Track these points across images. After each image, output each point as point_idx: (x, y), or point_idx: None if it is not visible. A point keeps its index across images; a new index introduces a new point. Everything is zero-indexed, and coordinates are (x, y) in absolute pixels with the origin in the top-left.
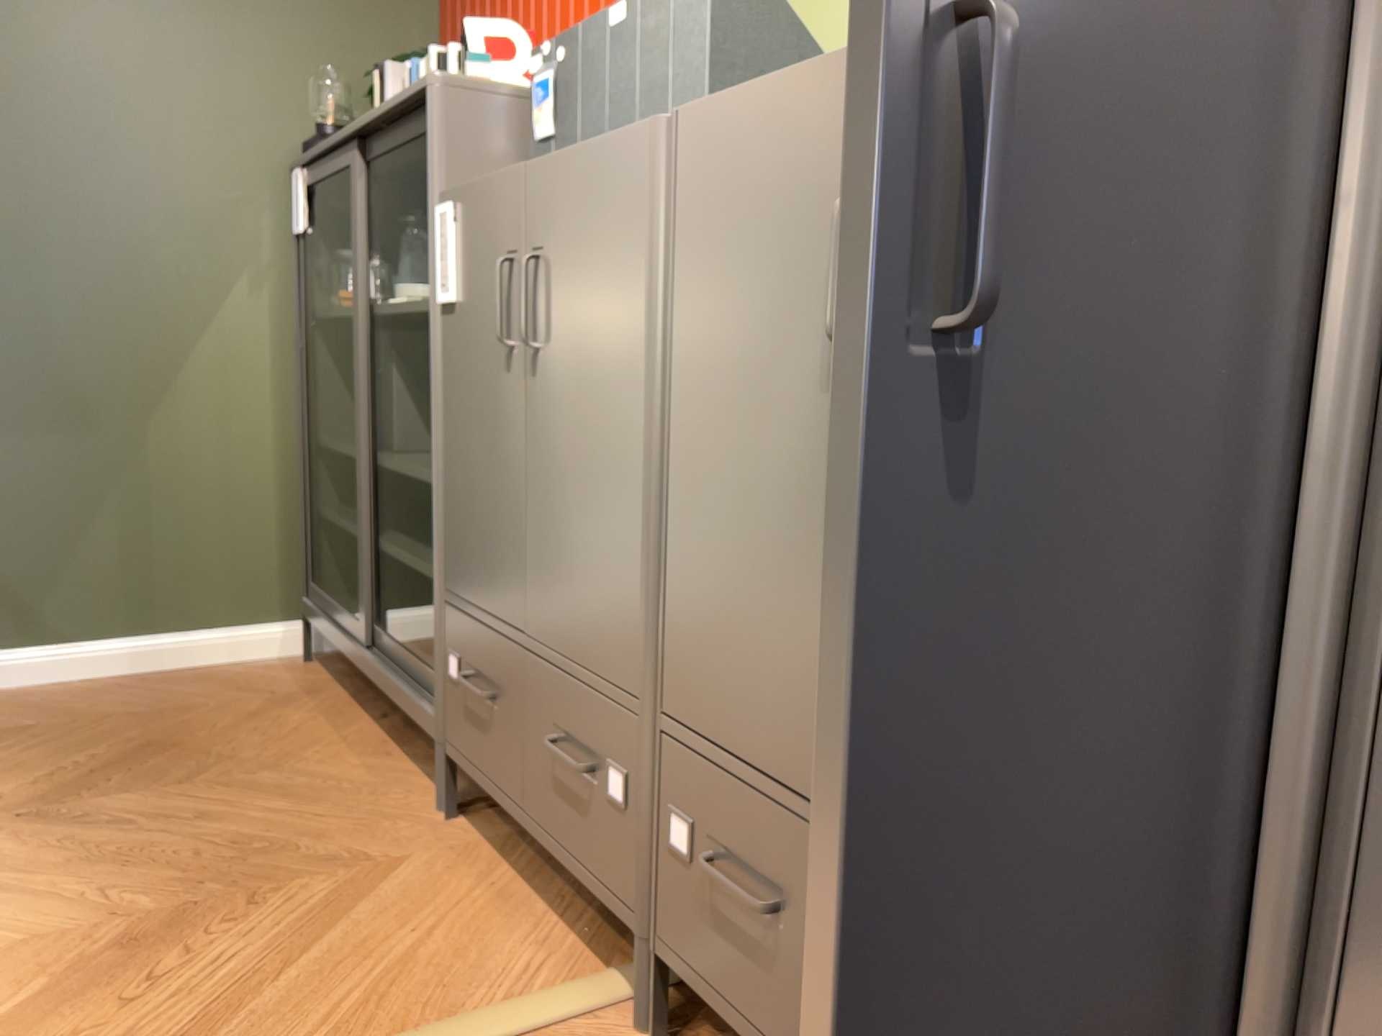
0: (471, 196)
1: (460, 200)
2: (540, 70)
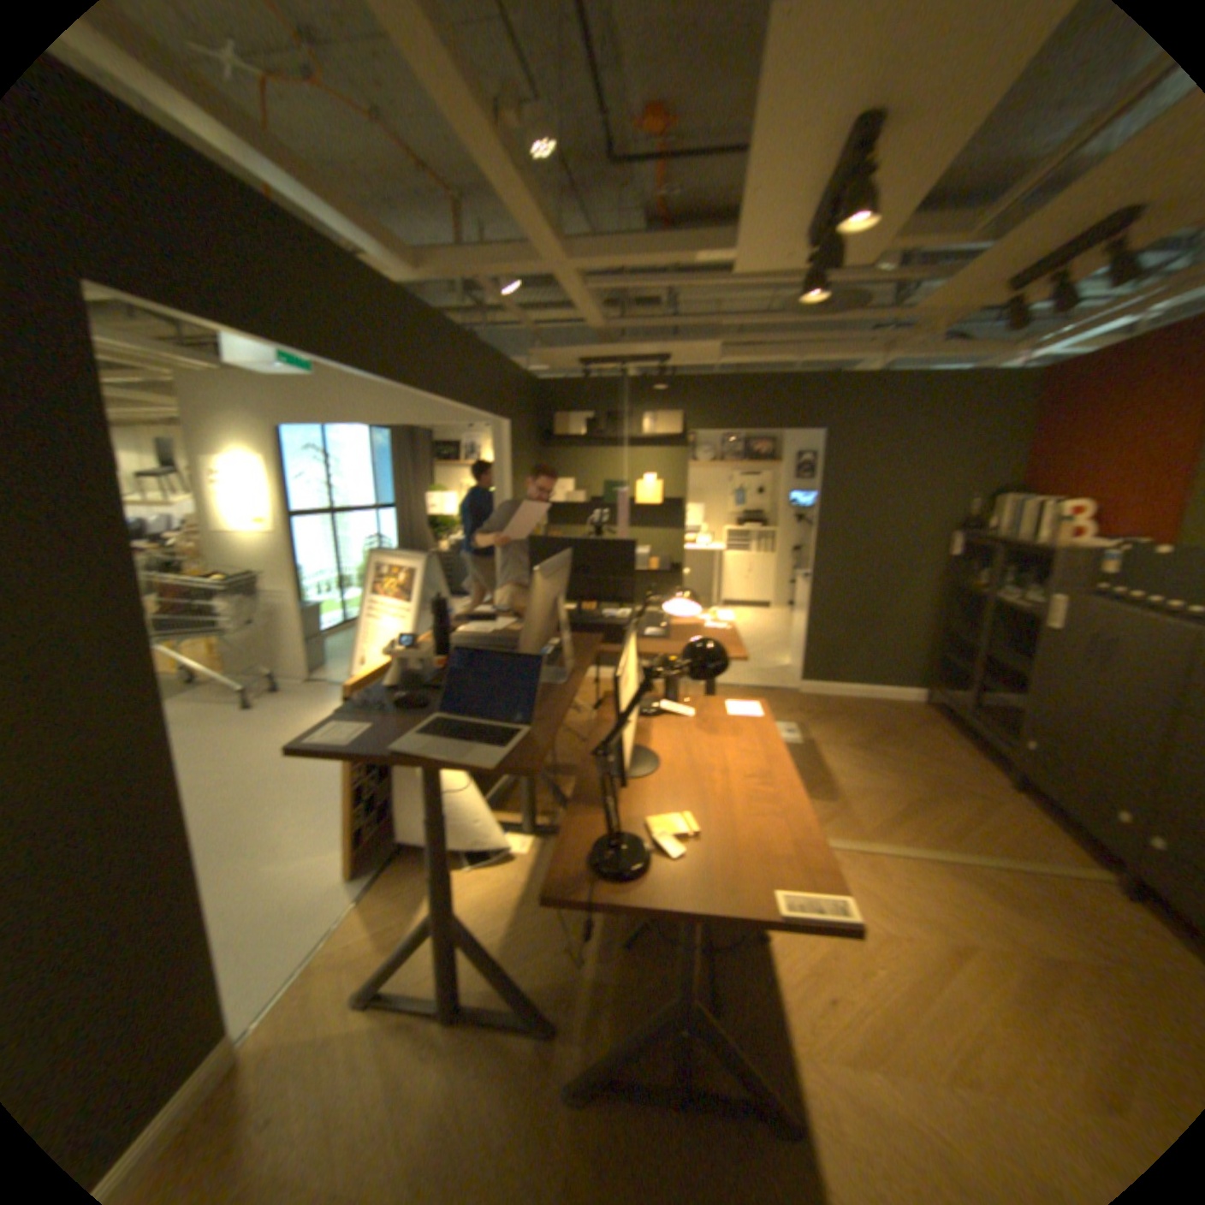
0: (1078, 599)
1: (1071, 597)
2: (1112, 546)
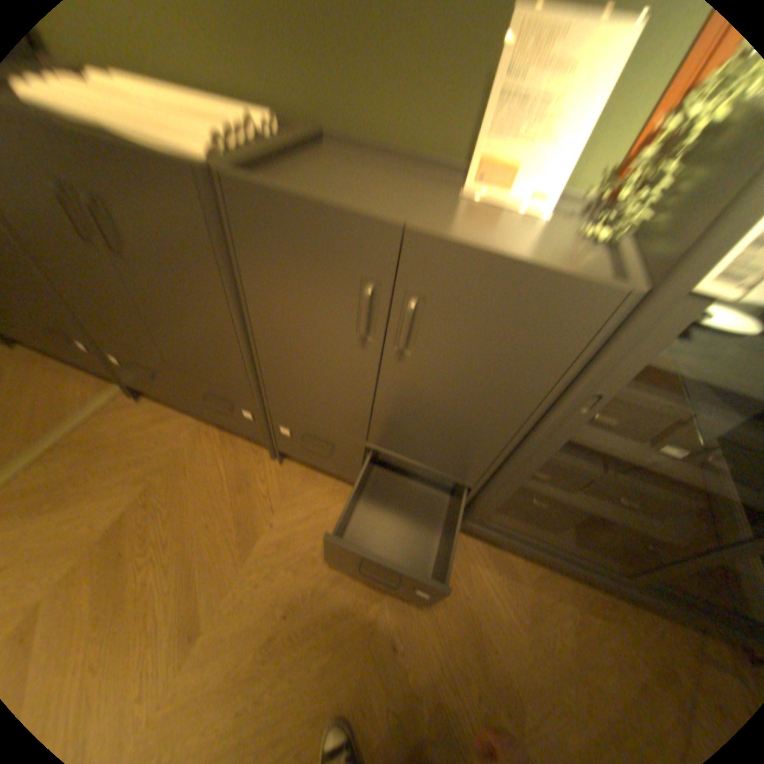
0: None
1: None
2: None
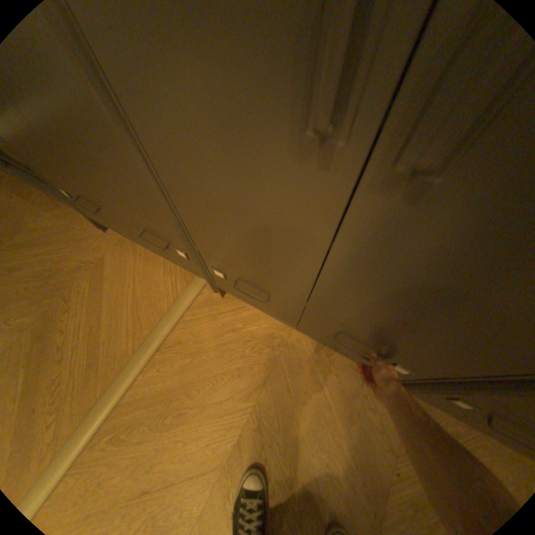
0: None
1: None
2: None
